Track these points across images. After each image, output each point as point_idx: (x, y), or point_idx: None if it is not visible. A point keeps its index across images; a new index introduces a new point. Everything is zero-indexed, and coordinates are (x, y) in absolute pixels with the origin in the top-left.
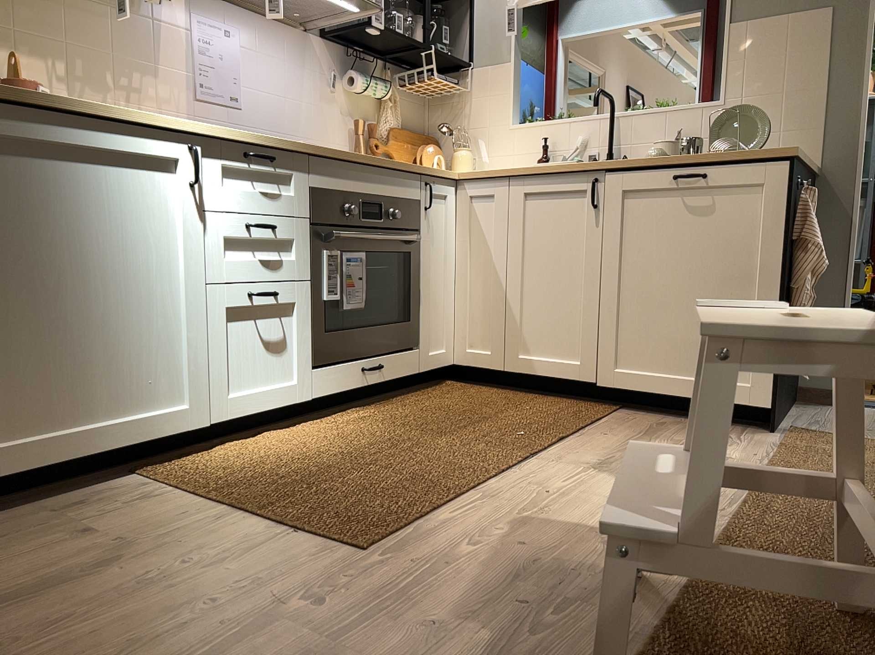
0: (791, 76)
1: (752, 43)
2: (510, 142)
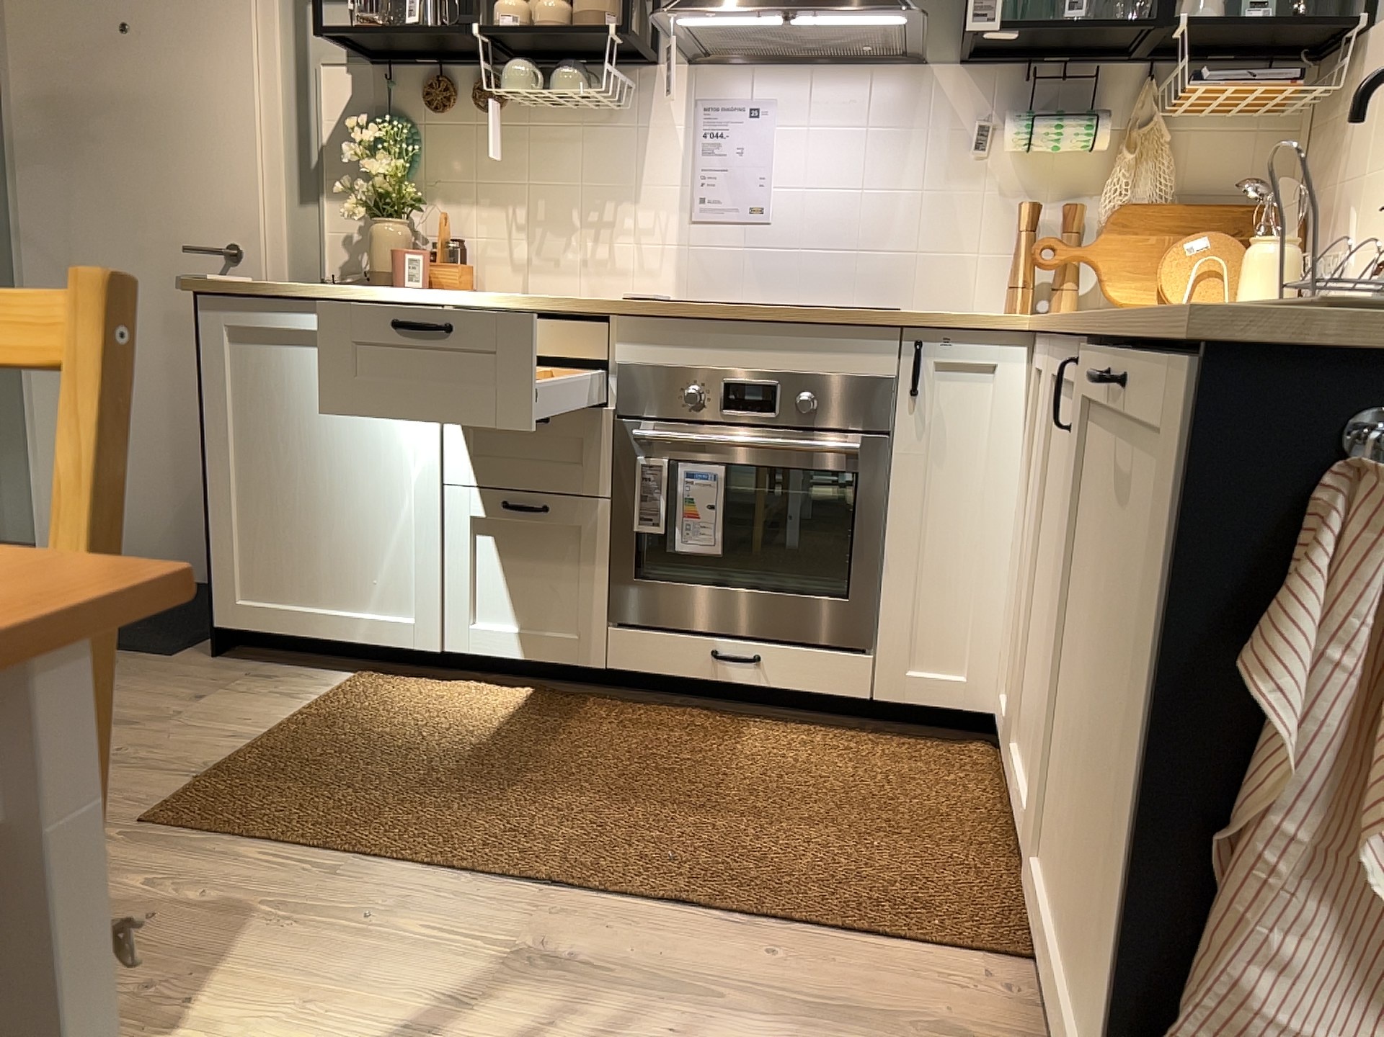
0: None
1: None
2: None
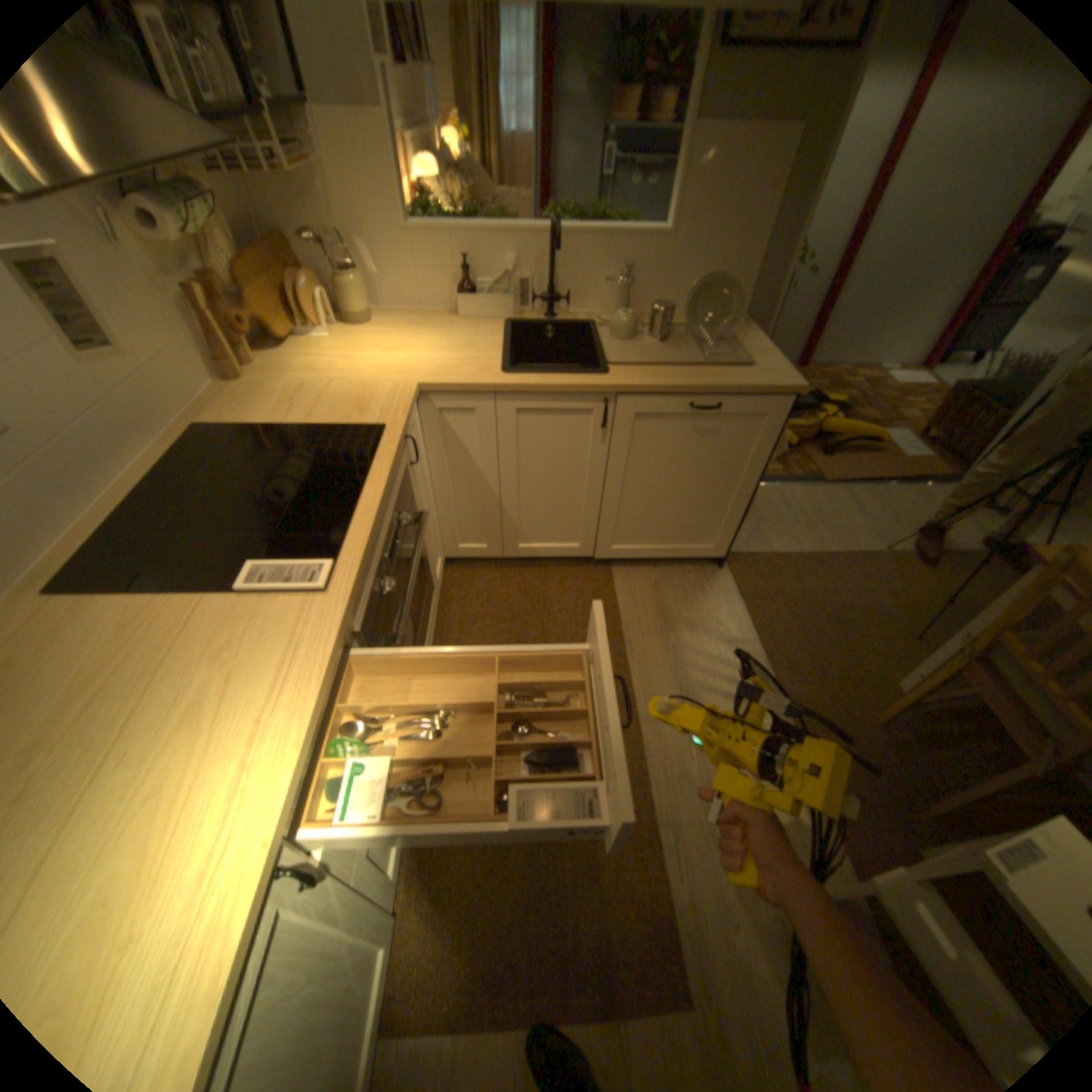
0: (745, 207)
1: (716, 152)
2: (403, 247)
